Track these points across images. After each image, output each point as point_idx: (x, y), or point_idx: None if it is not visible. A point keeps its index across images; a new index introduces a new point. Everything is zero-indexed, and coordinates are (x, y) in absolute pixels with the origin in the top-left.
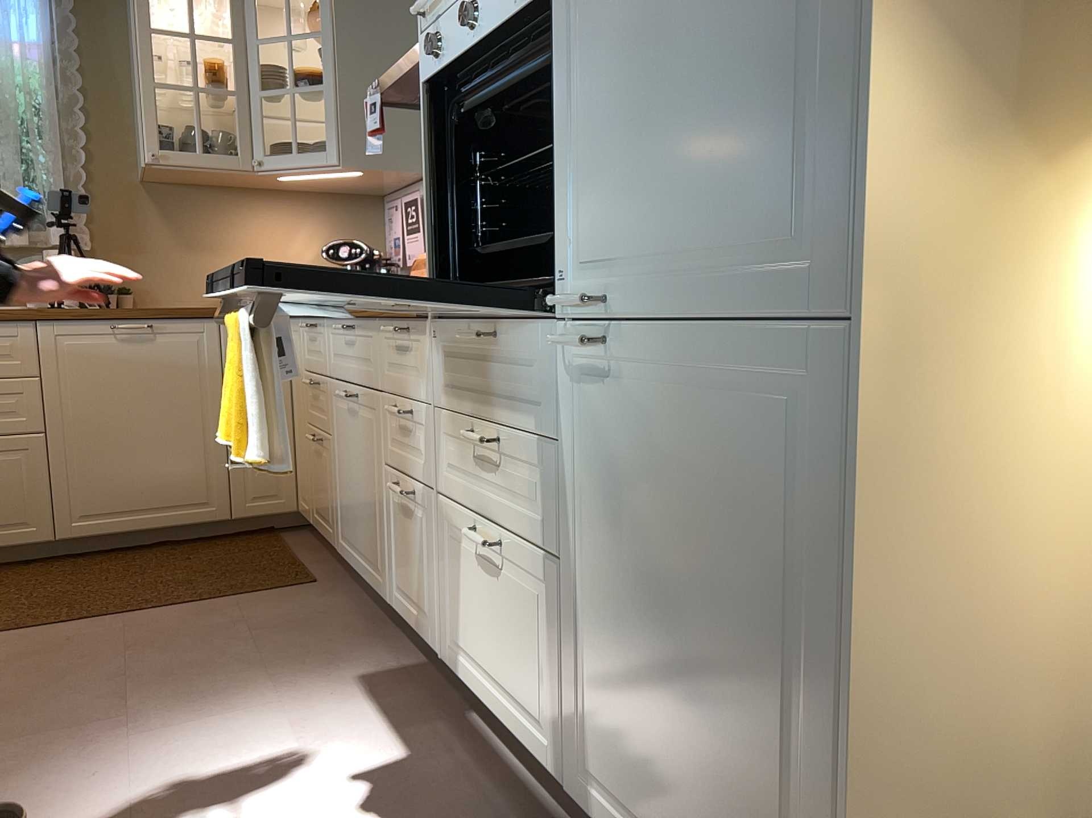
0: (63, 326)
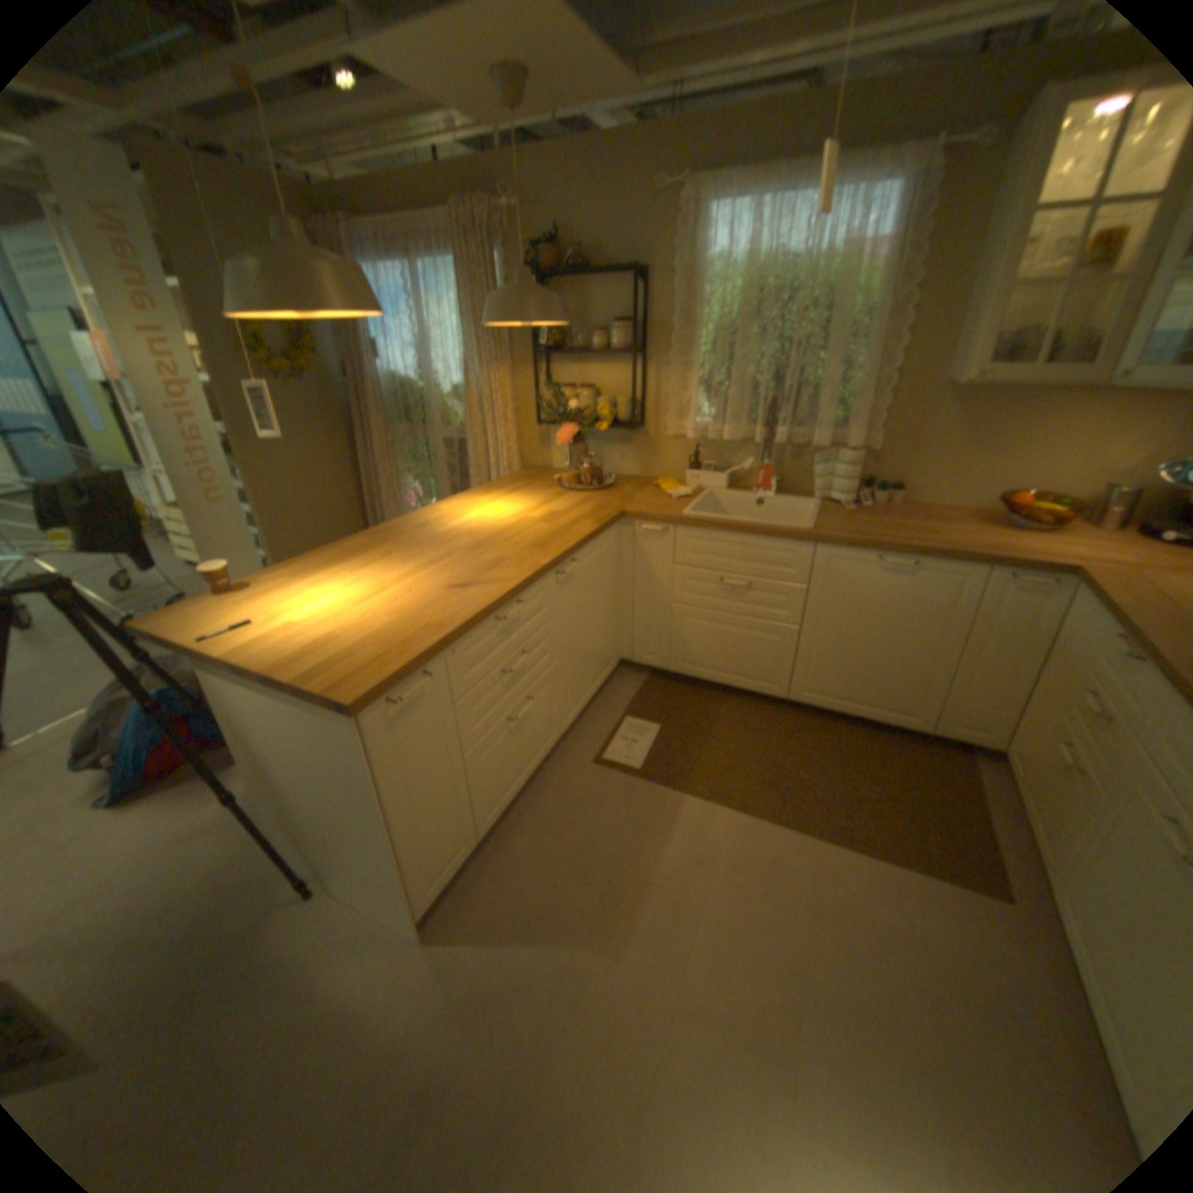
0: (836, 551)
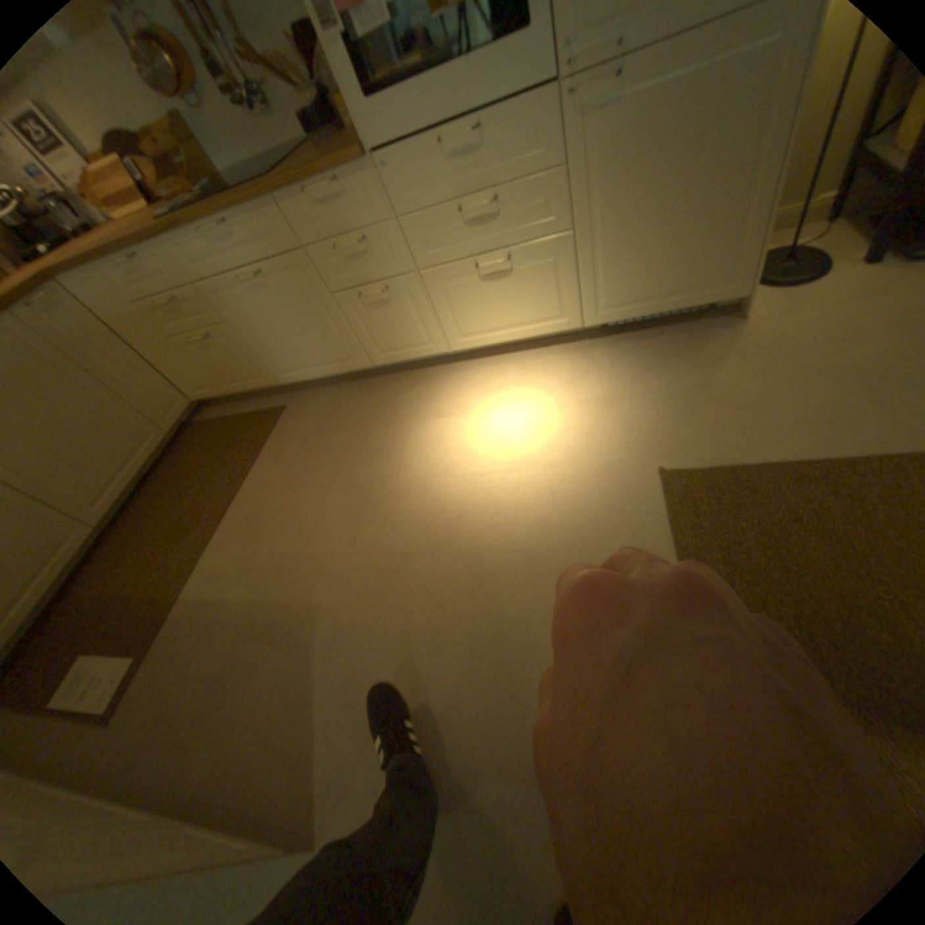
0: None
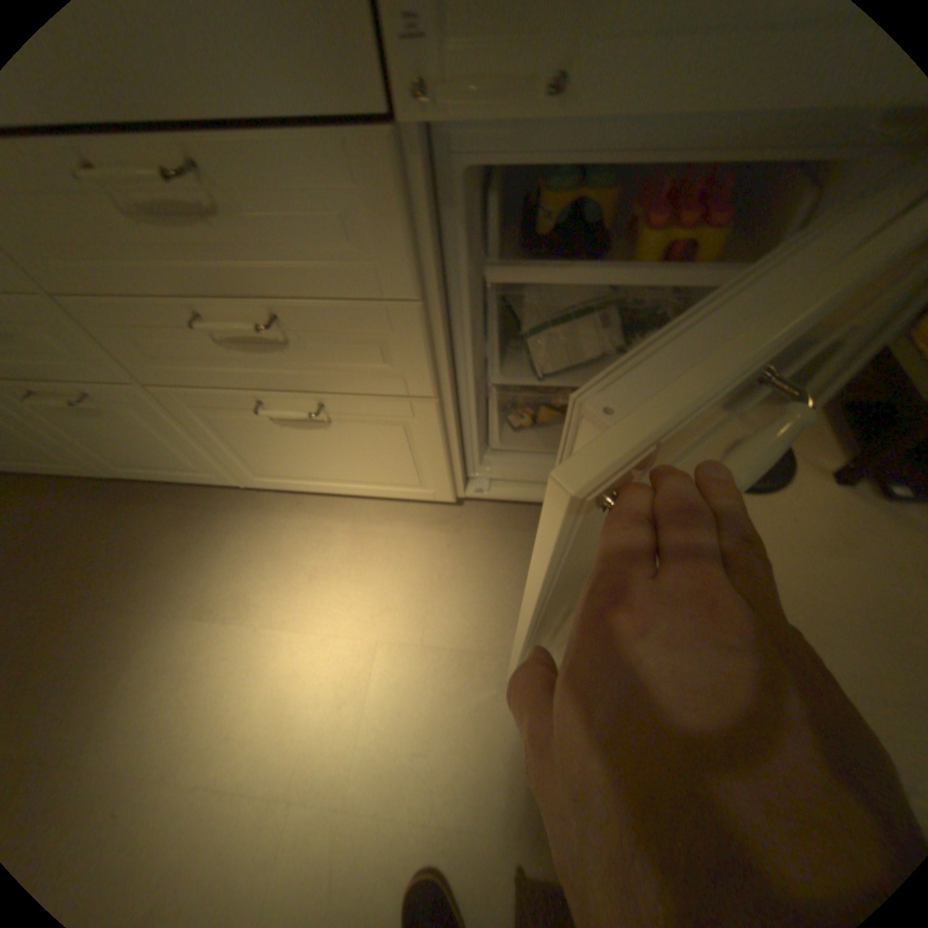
0: None
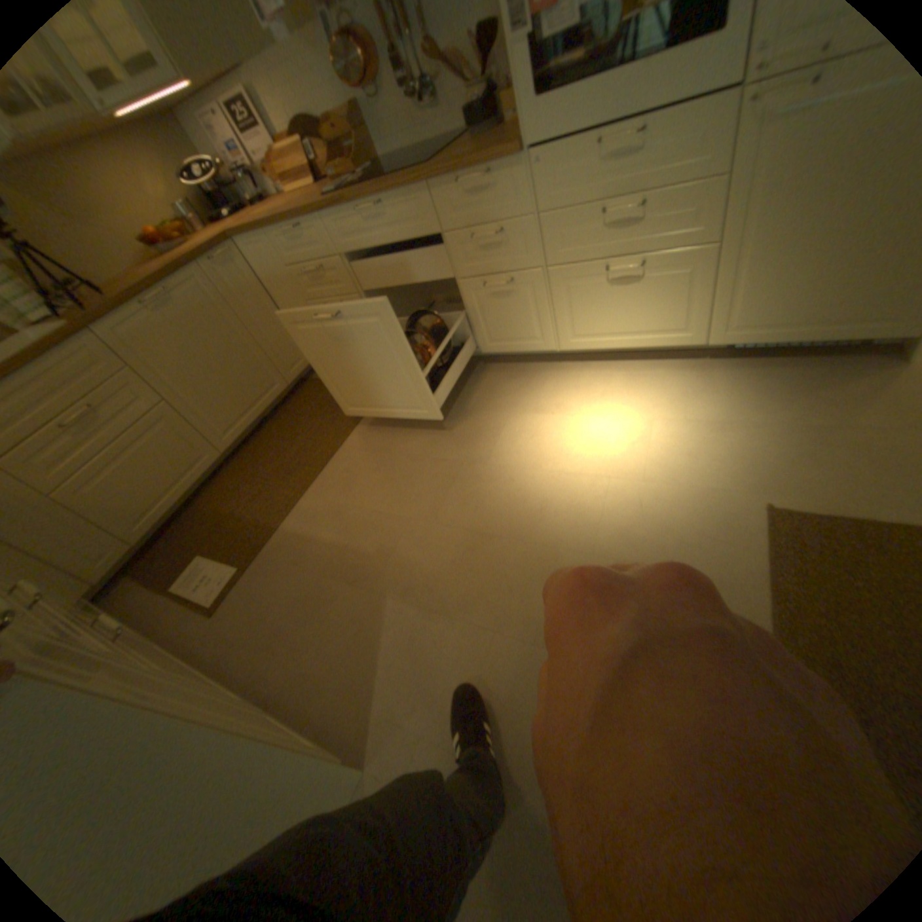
0: (108, 318)
